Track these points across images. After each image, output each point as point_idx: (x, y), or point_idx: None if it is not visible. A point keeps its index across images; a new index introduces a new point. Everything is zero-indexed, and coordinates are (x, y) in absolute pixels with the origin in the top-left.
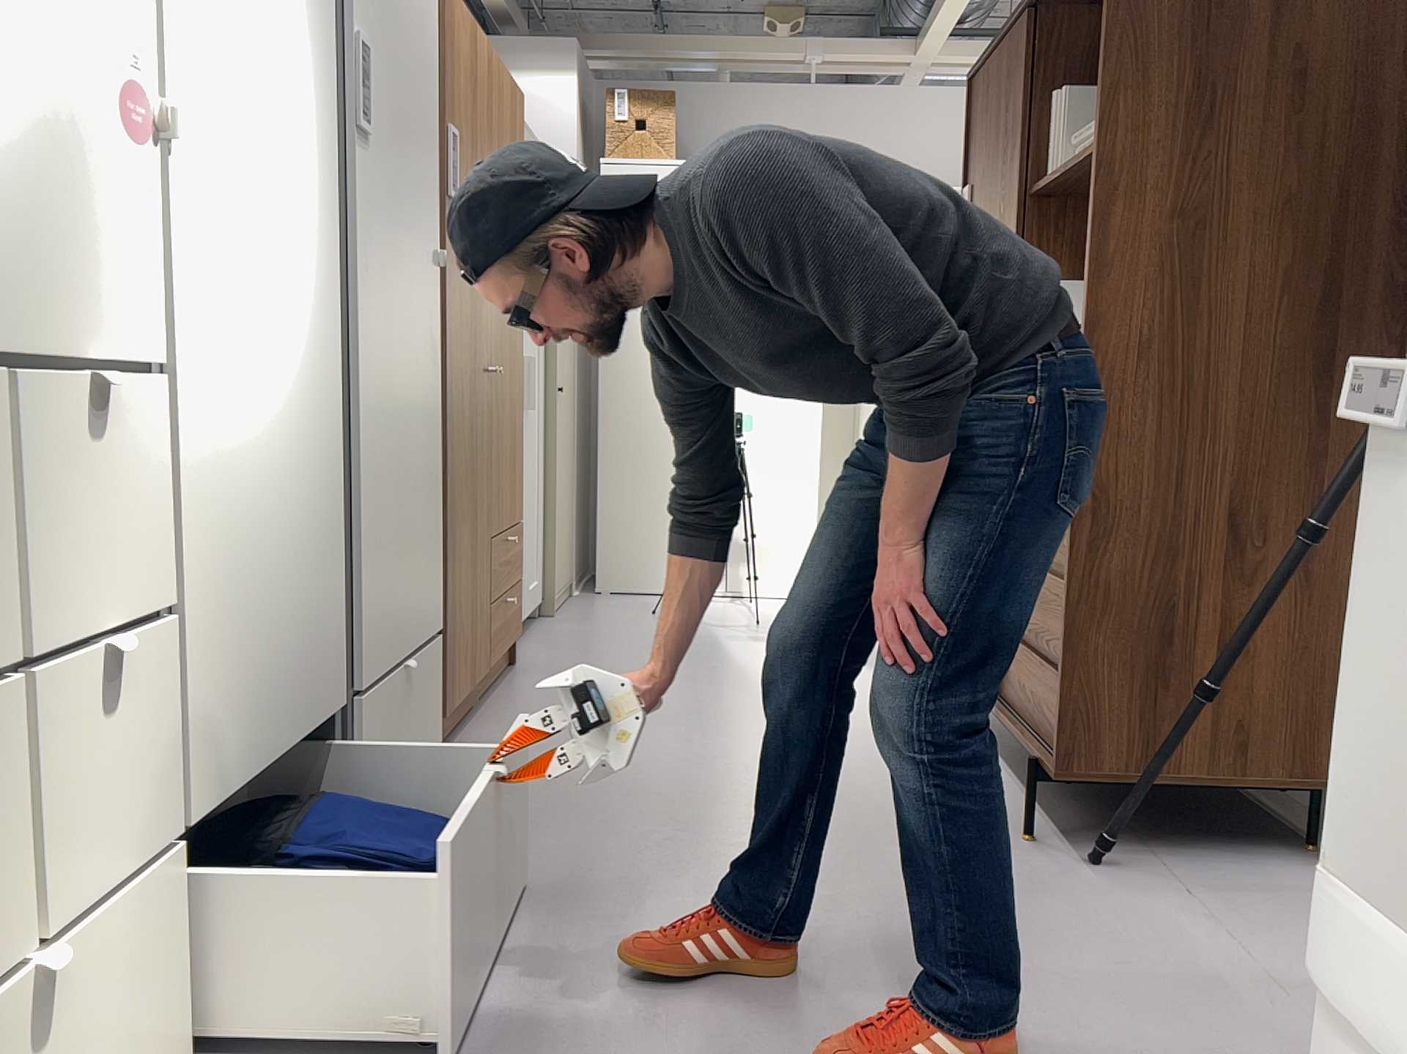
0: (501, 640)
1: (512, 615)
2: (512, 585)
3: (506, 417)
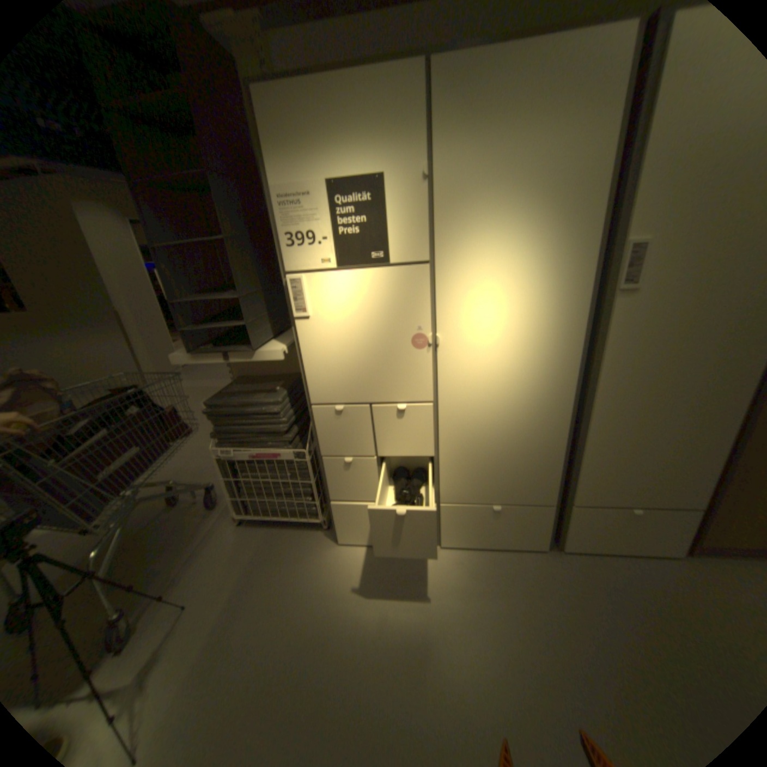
0: None
1: None
2: None
3: None
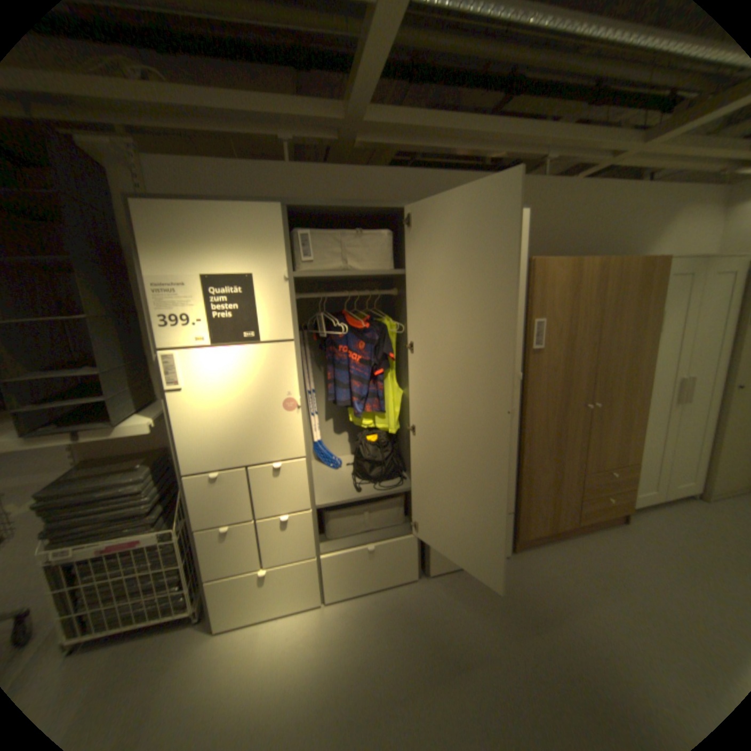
0: (601, 516)
1: (620, 506)
2: (622, 493)
3: (619, 422)
